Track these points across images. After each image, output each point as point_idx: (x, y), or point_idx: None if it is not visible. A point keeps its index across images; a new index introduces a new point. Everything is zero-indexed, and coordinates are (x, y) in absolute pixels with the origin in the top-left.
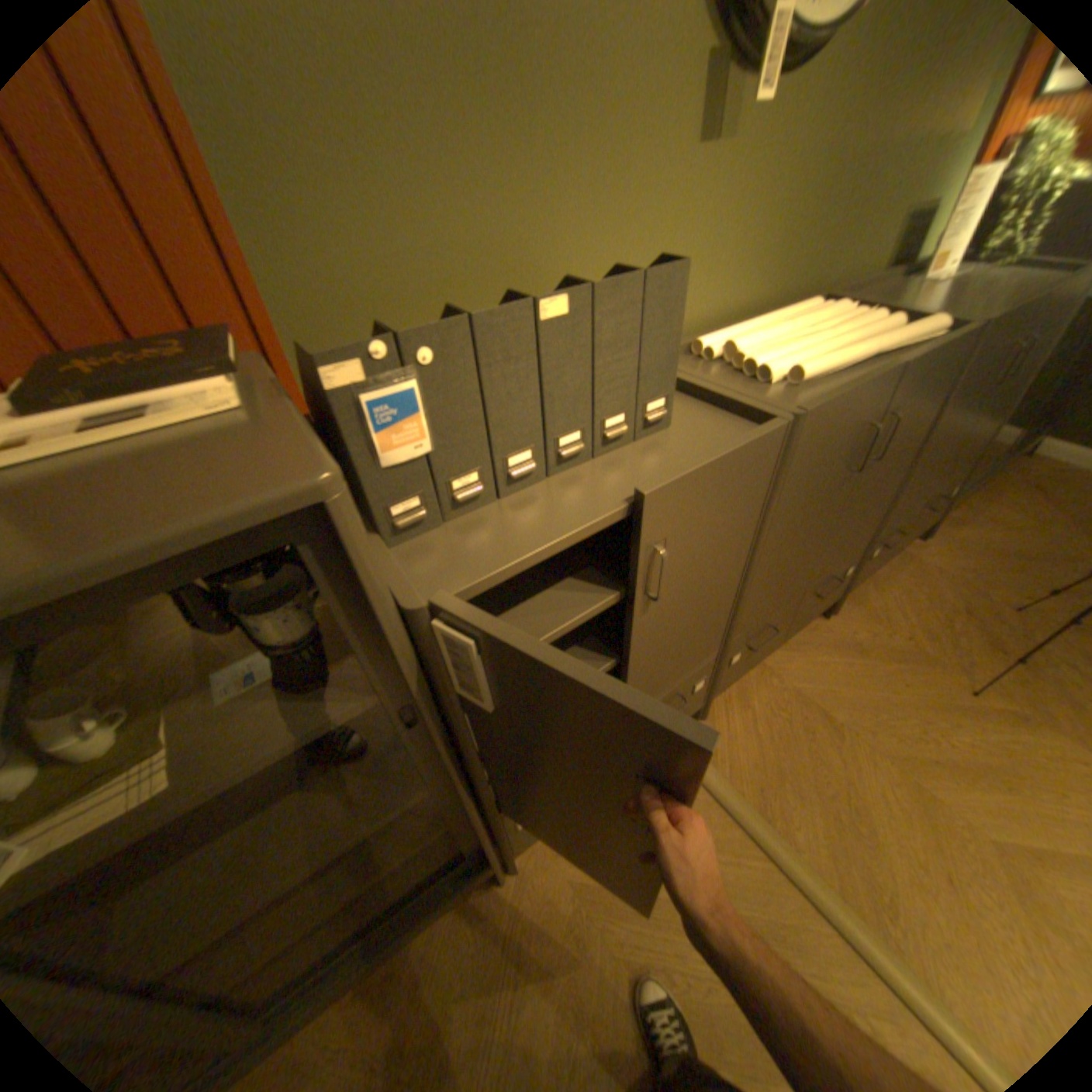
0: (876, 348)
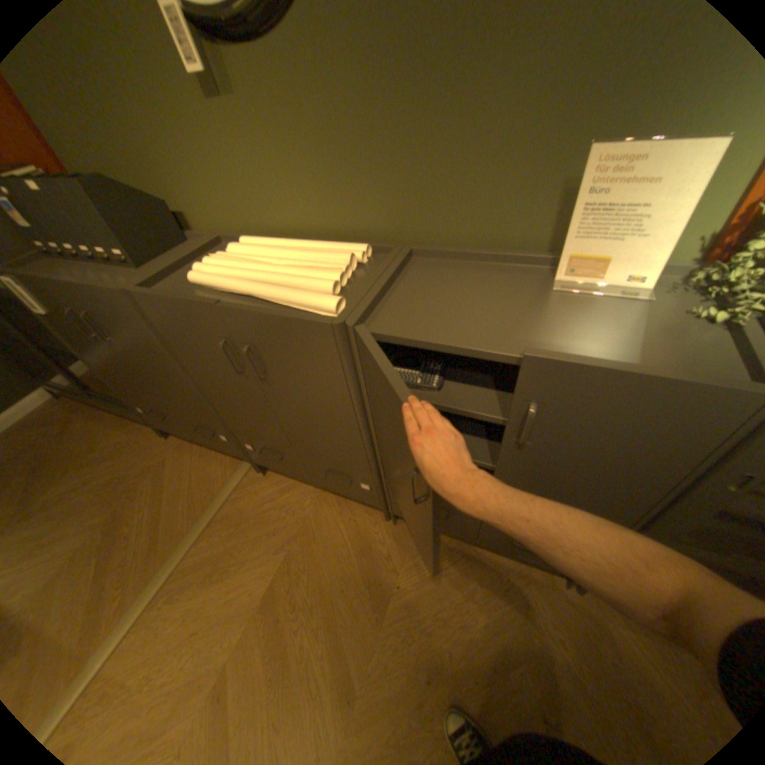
0: (245, 290)
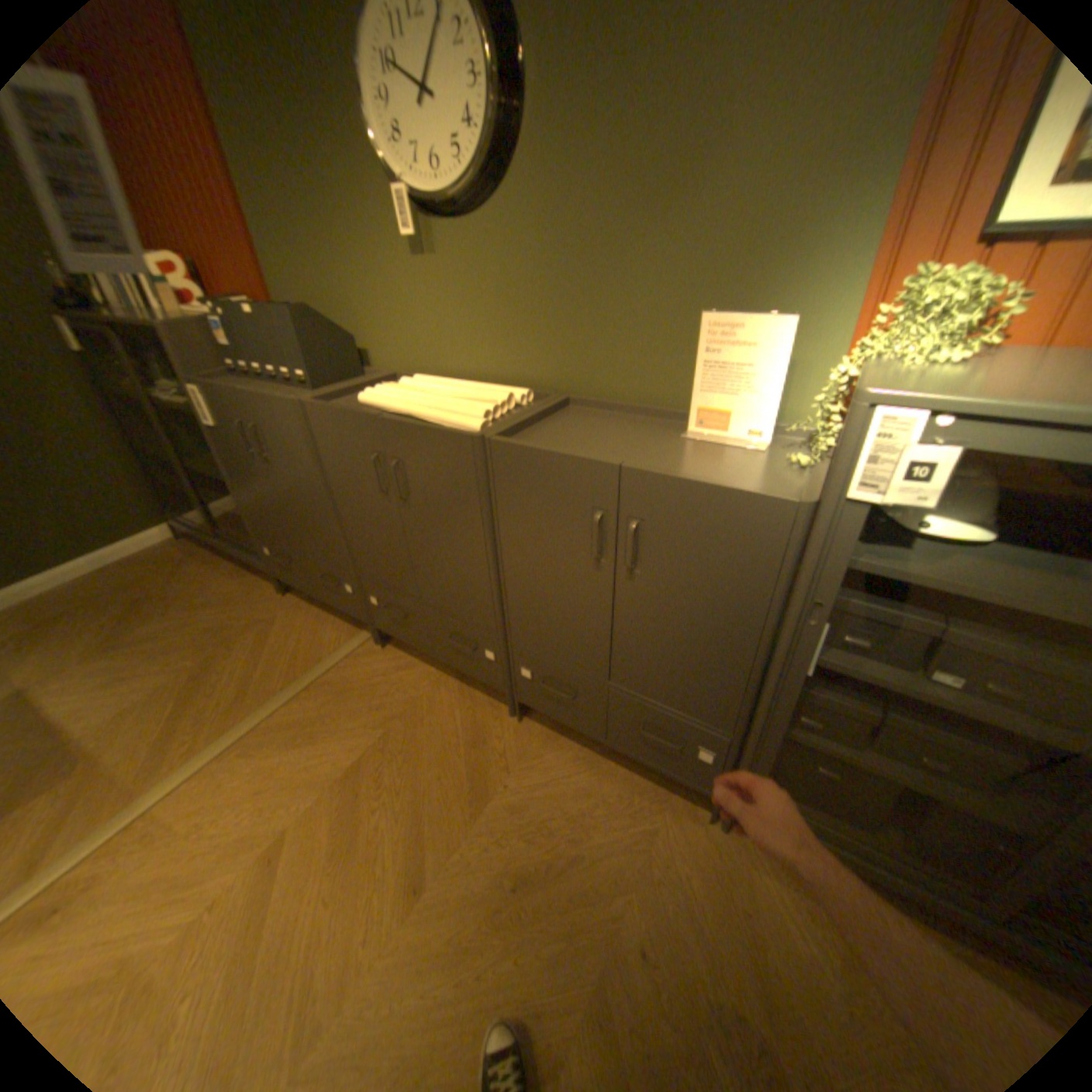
0: (407, 410)
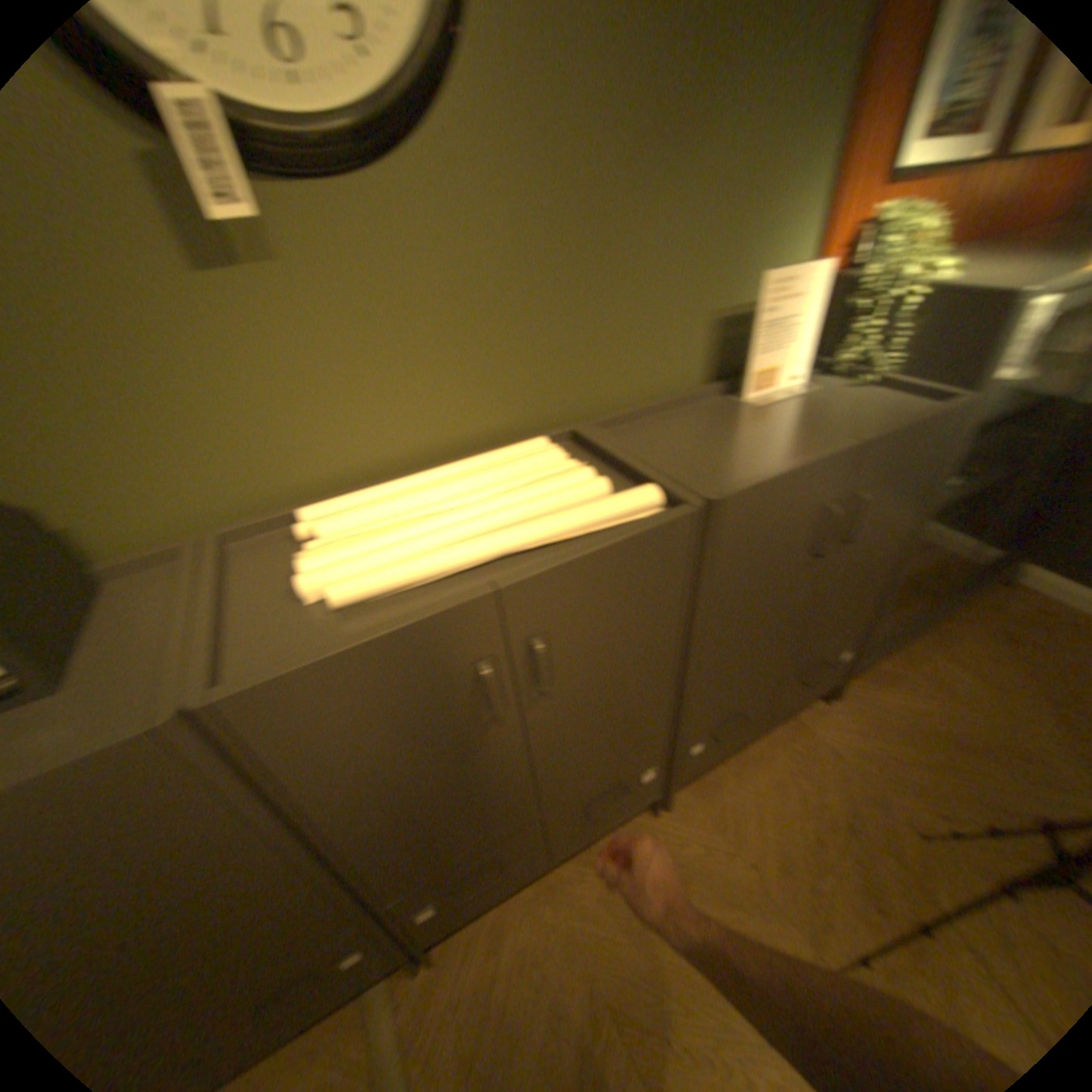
0: (497, 549)
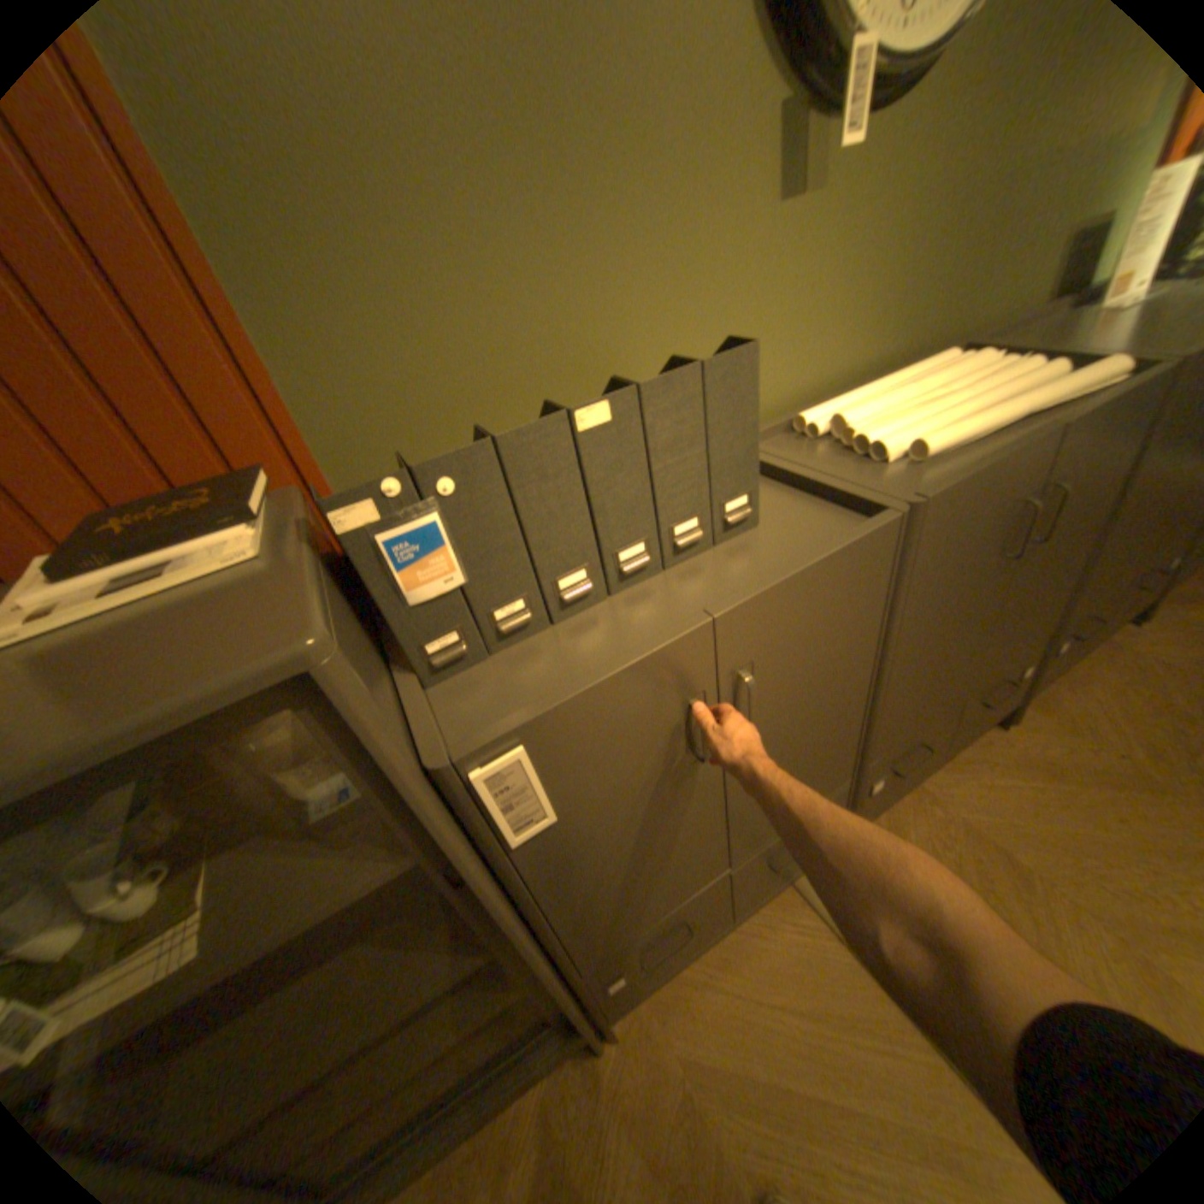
0: (1025, 408)
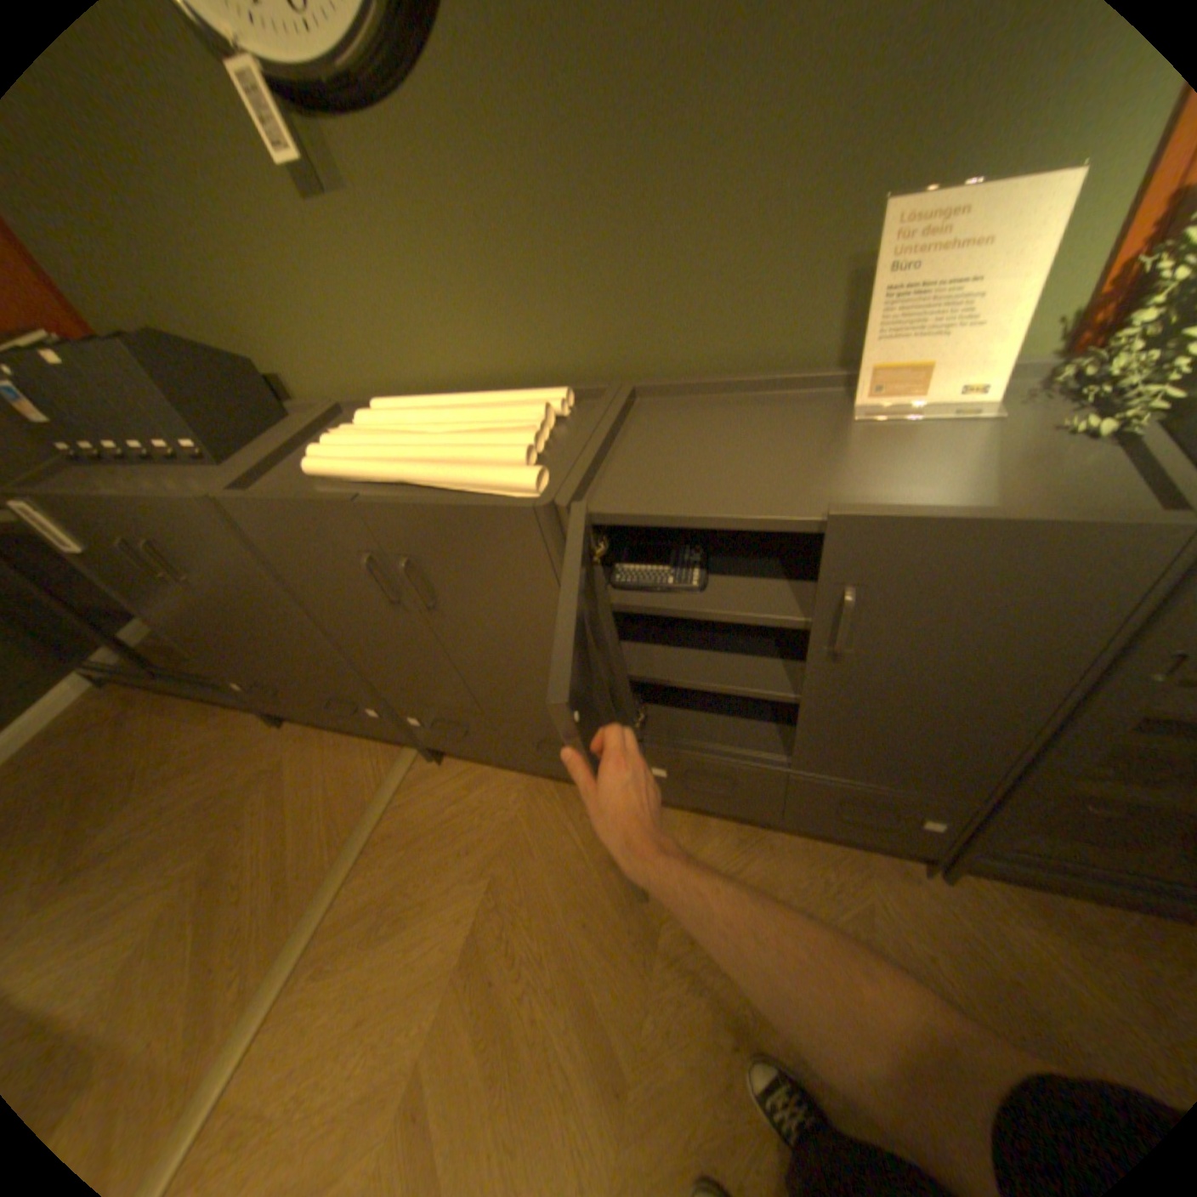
0: (392, 476)
